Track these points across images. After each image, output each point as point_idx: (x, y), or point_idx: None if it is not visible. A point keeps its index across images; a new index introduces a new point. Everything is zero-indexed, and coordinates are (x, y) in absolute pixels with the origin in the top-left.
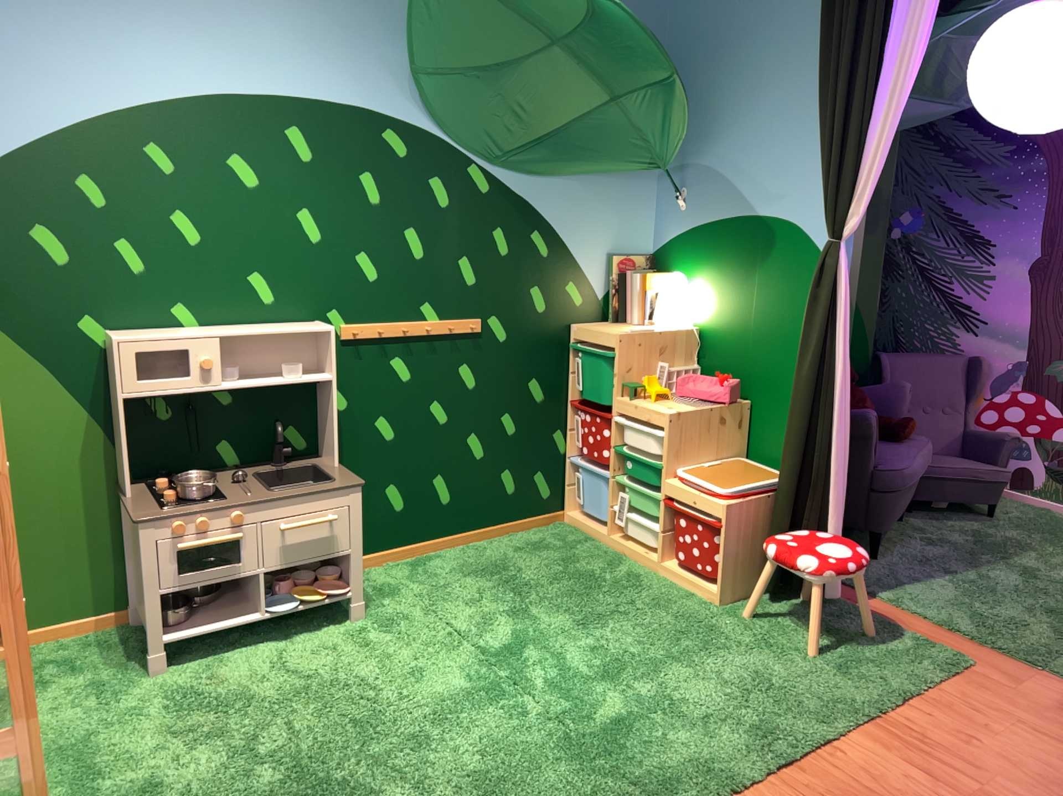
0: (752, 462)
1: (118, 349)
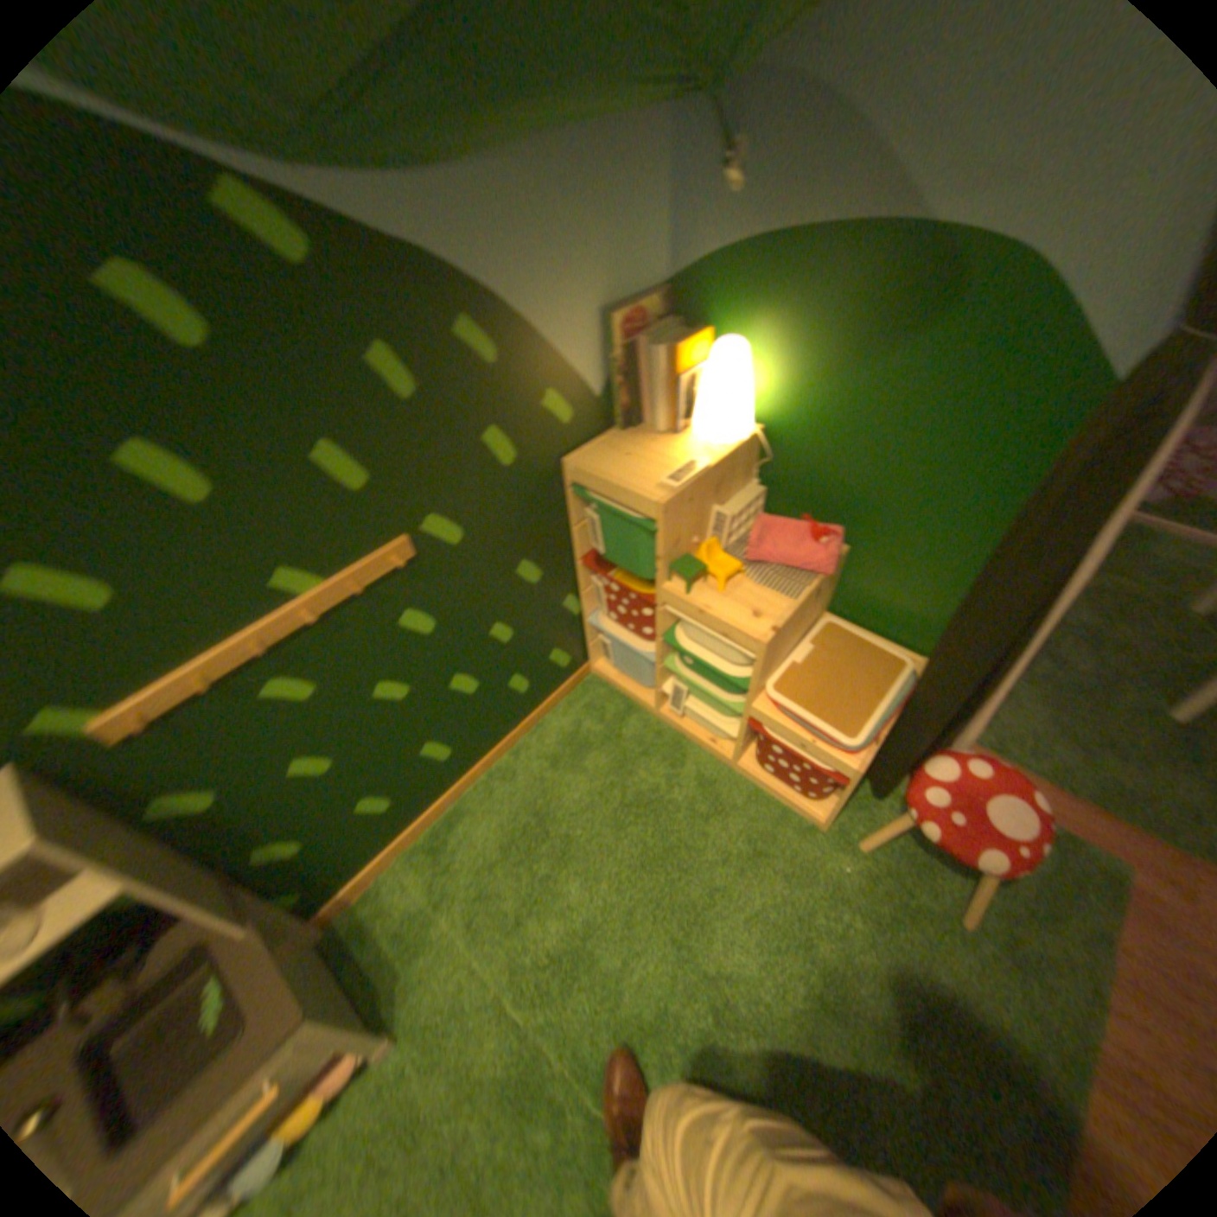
0: (846, 626)
1: None
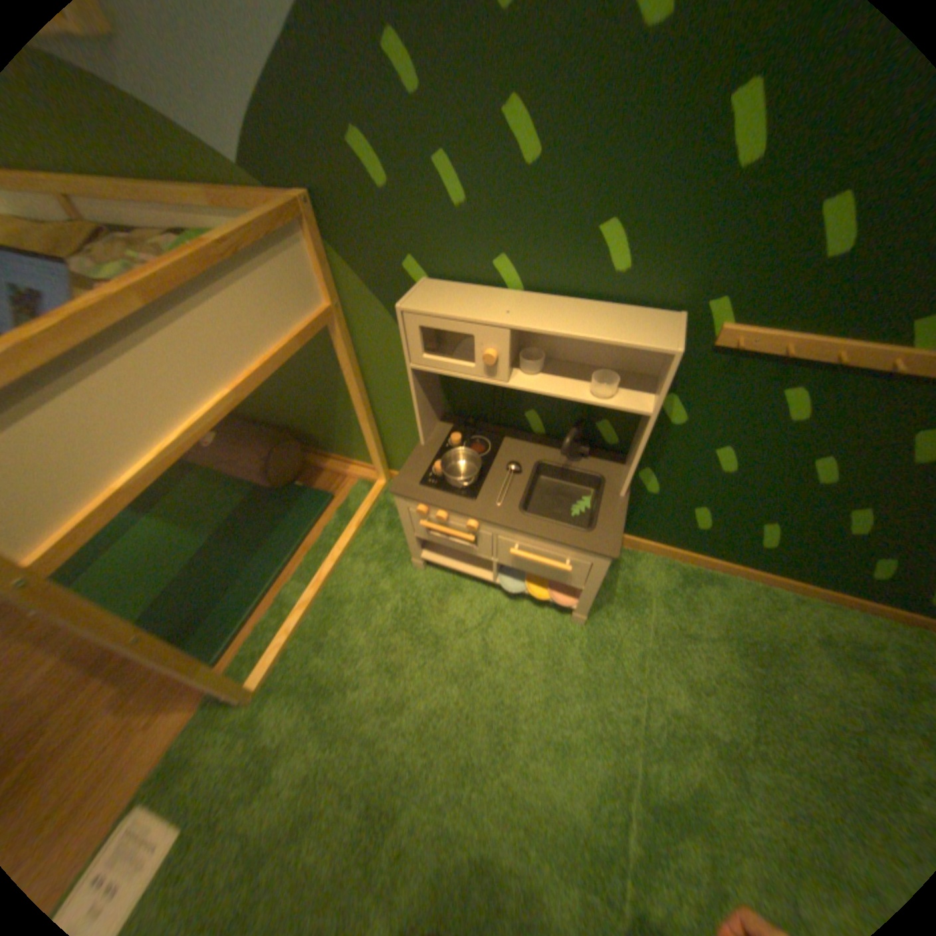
0: None
1: (406, 318)
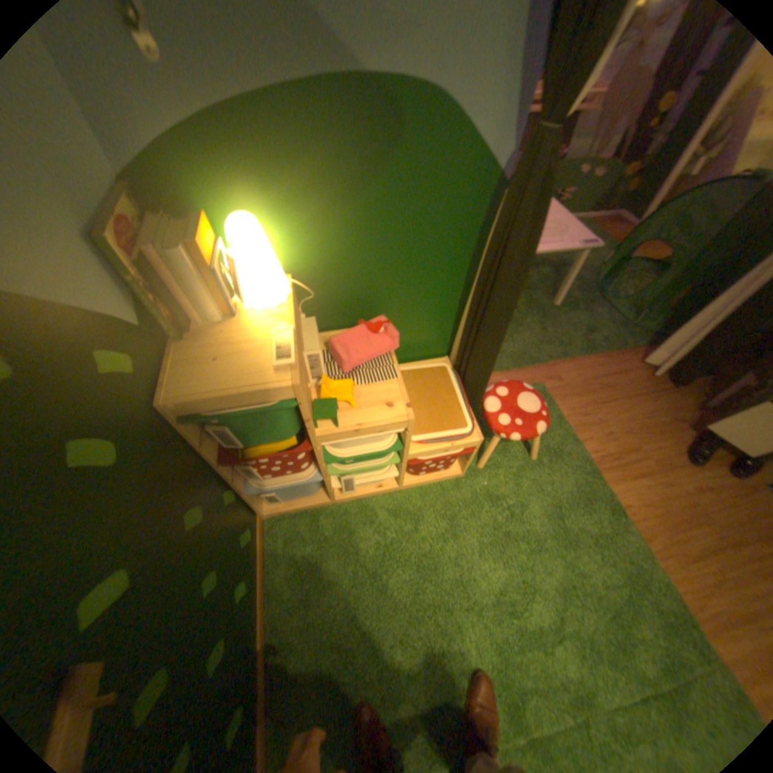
0: (402, 367)
1: None
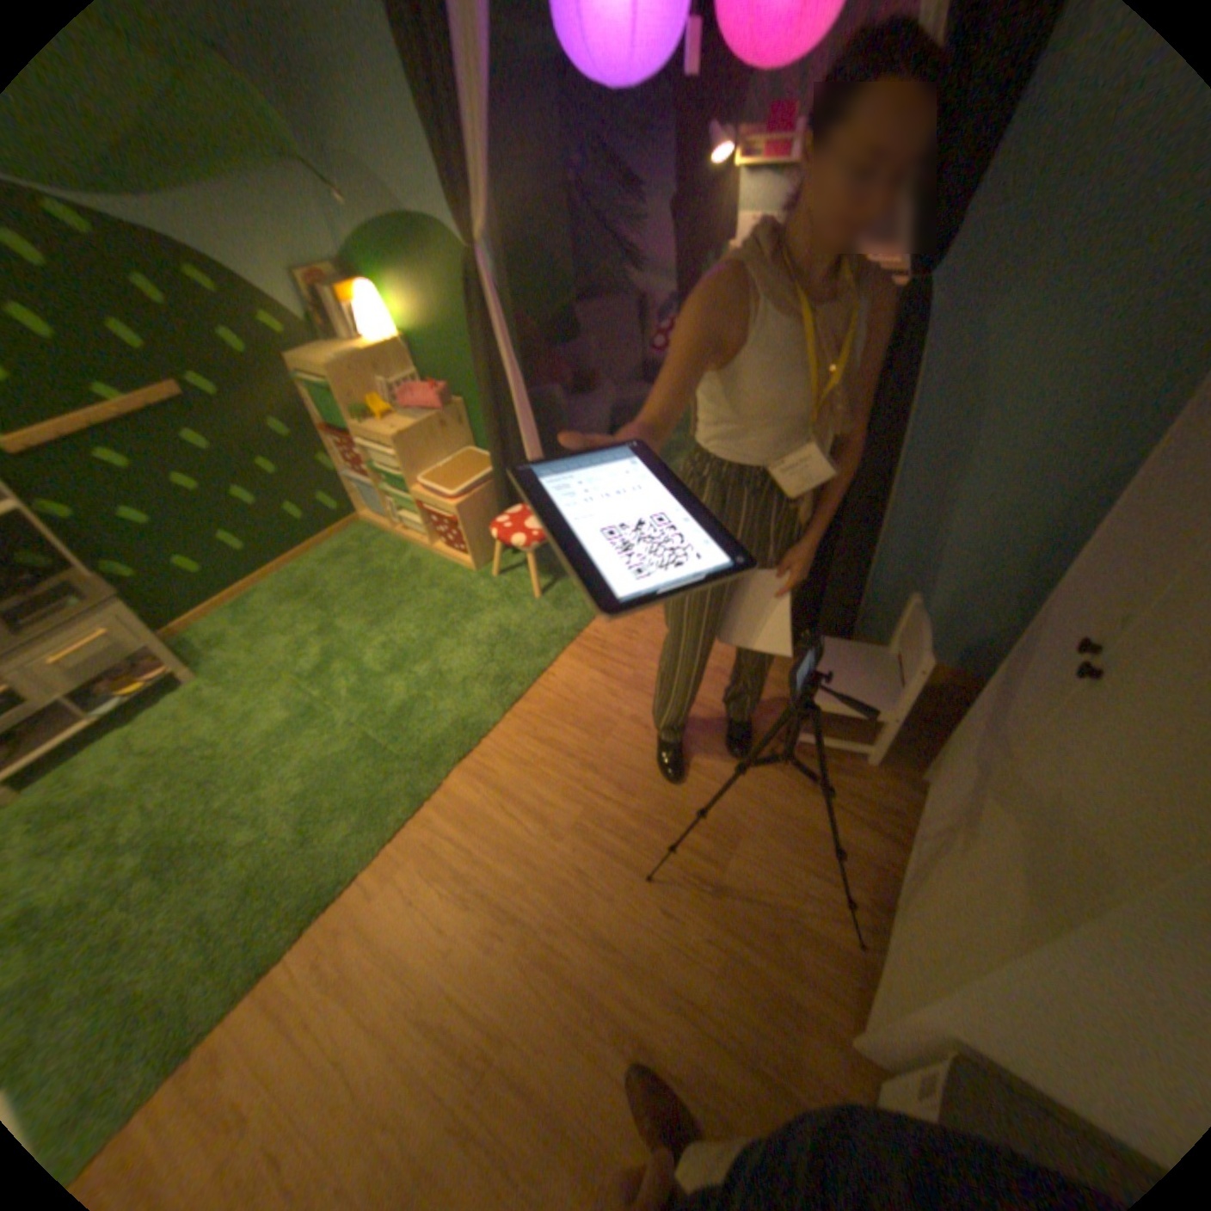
0: (476, 451)
1: None
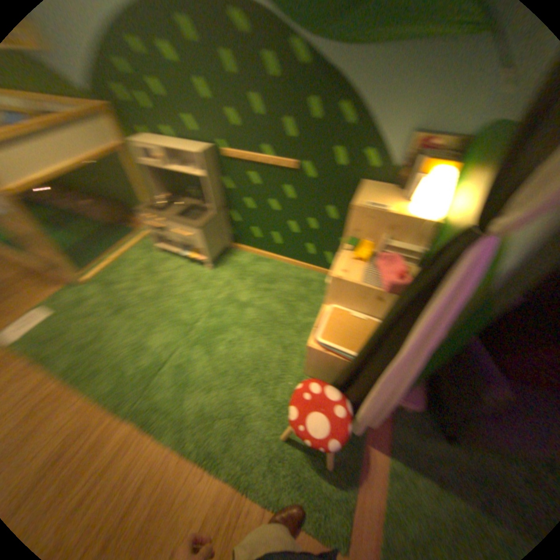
0: None
1: (130, 145)
